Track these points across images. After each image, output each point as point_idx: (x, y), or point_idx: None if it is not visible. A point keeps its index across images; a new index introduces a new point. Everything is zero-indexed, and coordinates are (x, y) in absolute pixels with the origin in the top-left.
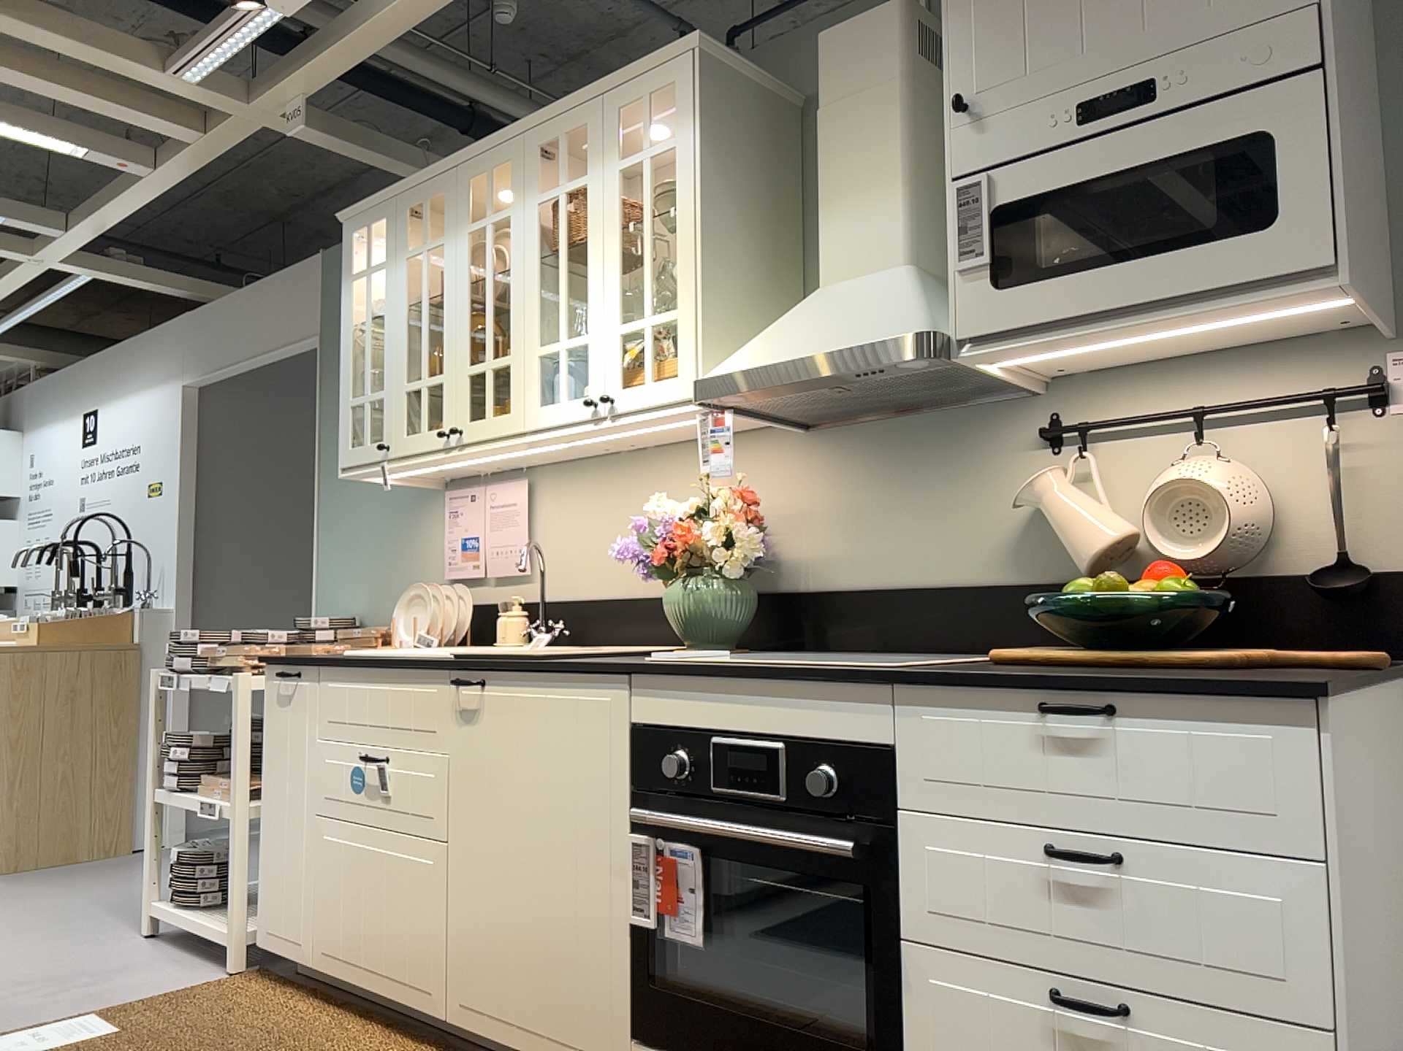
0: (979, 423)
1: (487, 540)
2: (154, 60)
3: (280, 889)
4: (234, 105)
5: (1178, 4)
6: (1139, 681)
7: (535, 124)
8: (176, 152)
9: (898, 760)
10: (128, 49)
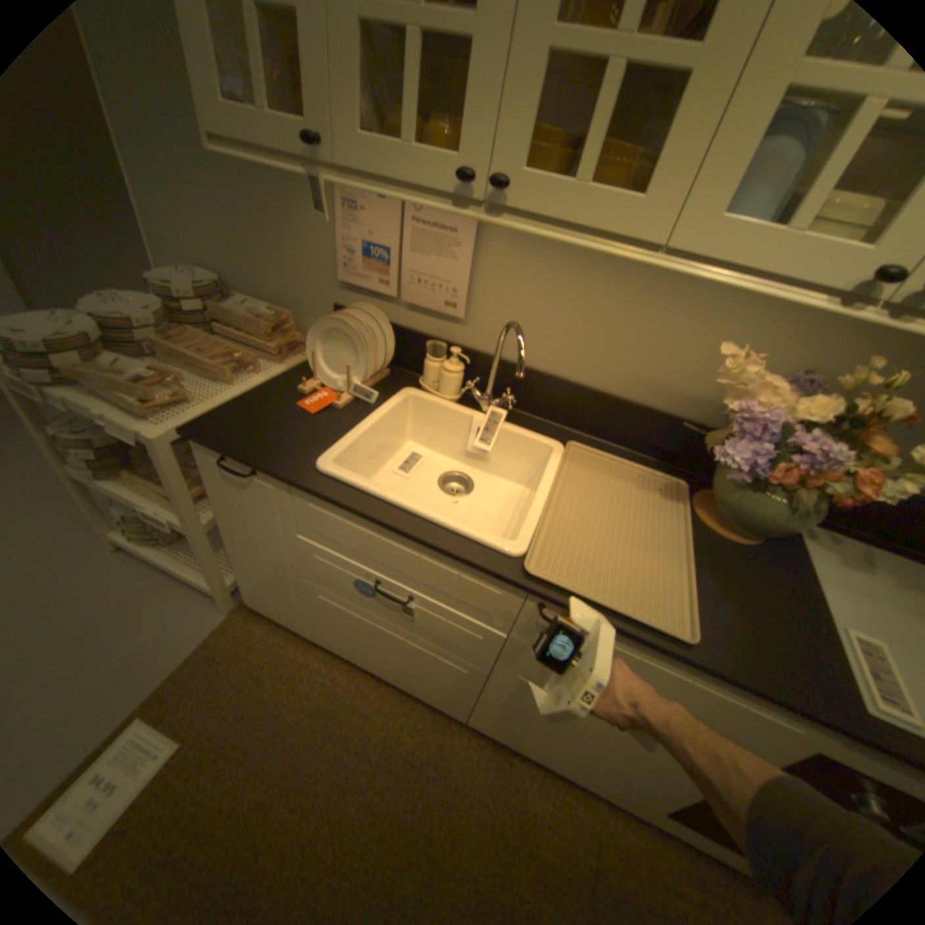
0: None
1: (407, 260)
2: None
3: (266, 595)
4: None
5: None
6: None
7: None
8: None
9: None
10: None
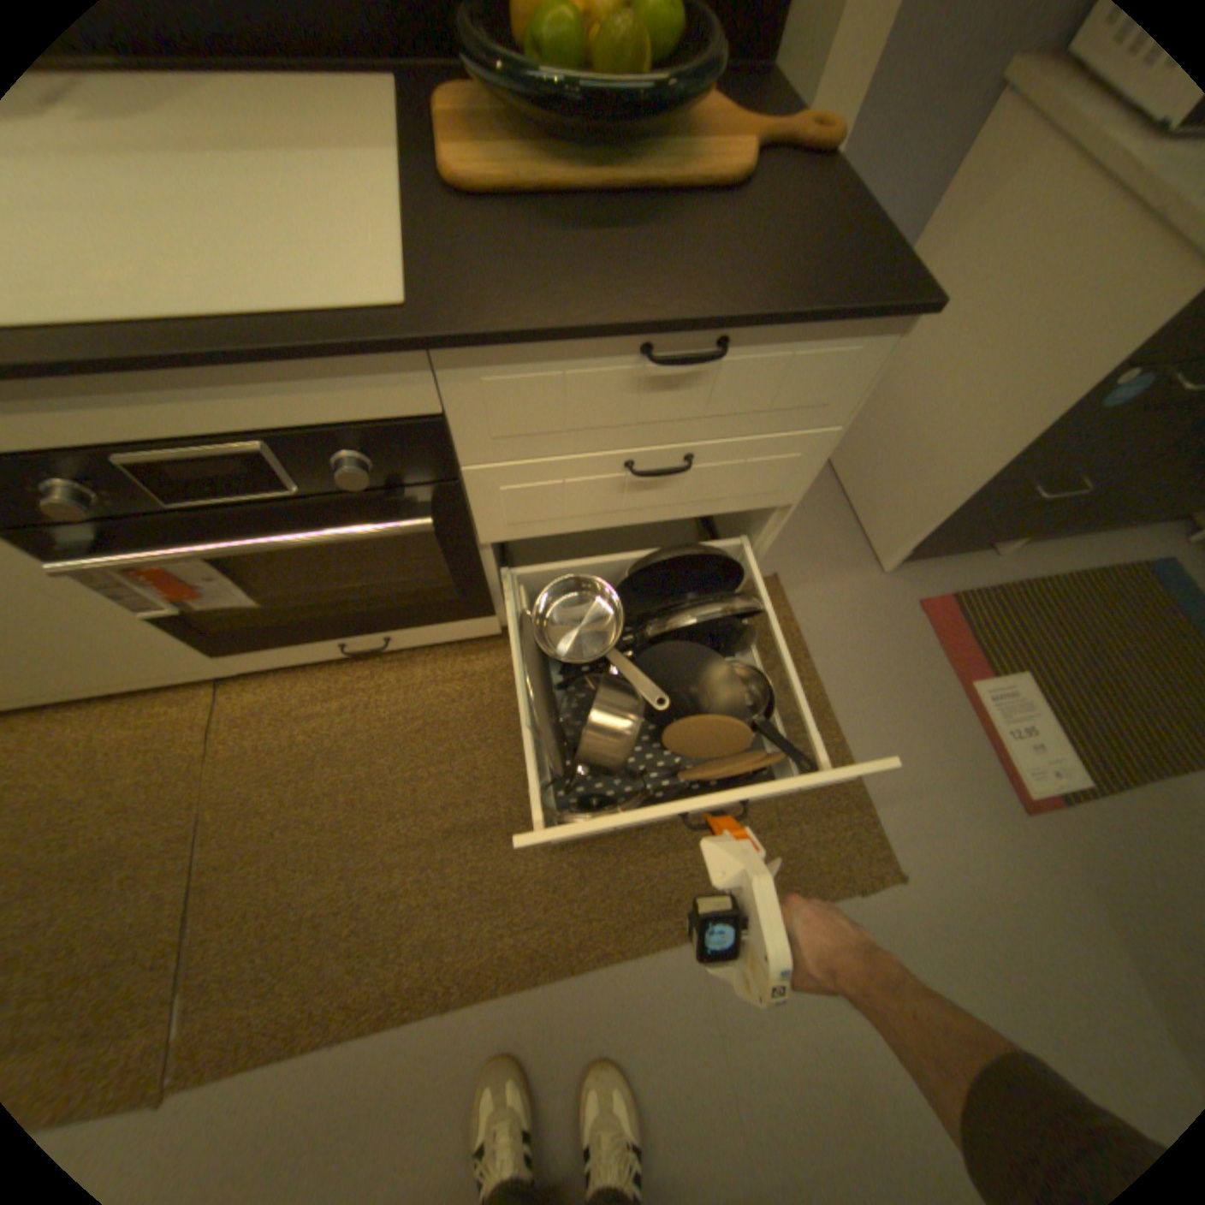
0: None
1: None
2: None
3: None
4: None
5: None
6: (772, 316)
7: None
8: None
9: (448, 424)
10: None
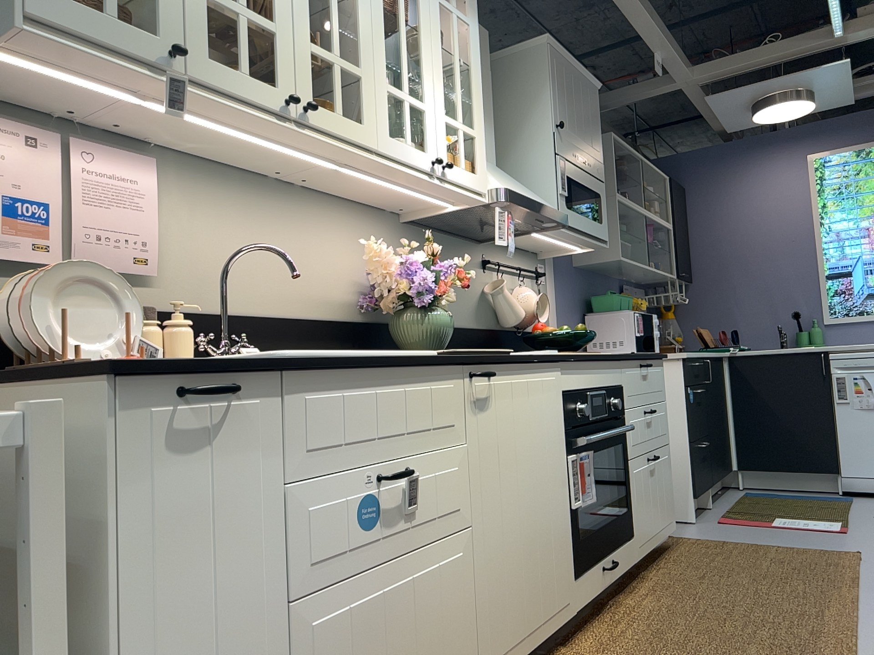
0: (466, 249)
1: (81, 215)
2: None
3: None
4: None
5: (590, 141)
6: (654, 356)
7: None
8: None
9: (624, 390)
10: None
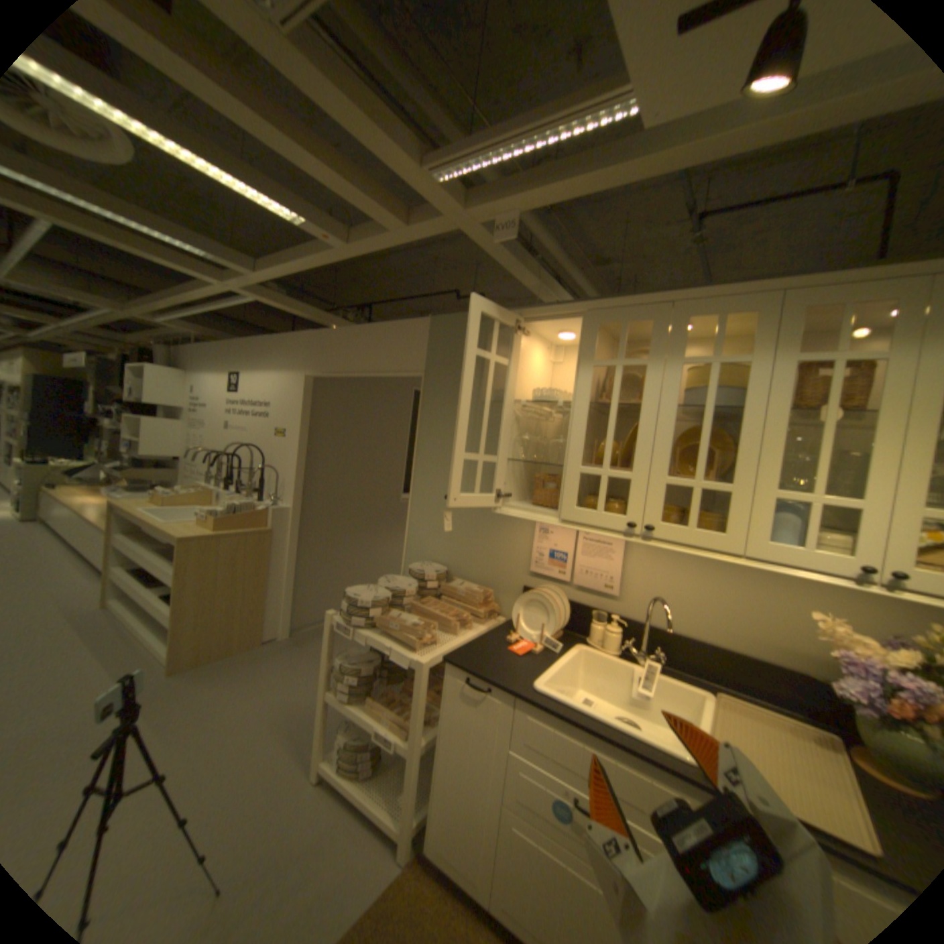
0: None
1: (579, 560)
2: (412, 145)
3: (454, 834)
4: (454, 203)
5: None
6: None
7: (807, 281)
8: (366, 231)
9: None
10: (396, 130)
